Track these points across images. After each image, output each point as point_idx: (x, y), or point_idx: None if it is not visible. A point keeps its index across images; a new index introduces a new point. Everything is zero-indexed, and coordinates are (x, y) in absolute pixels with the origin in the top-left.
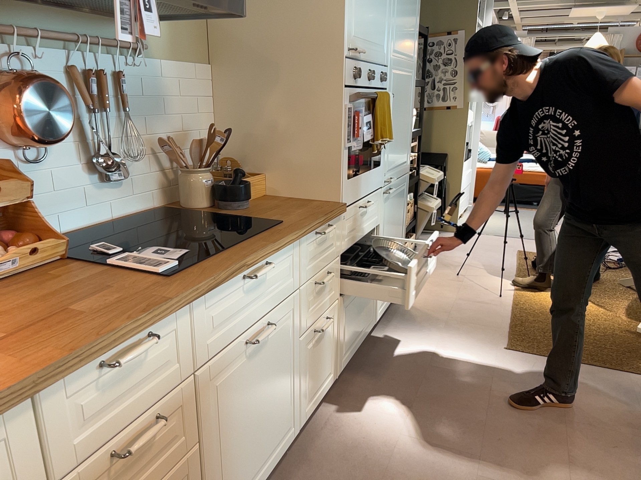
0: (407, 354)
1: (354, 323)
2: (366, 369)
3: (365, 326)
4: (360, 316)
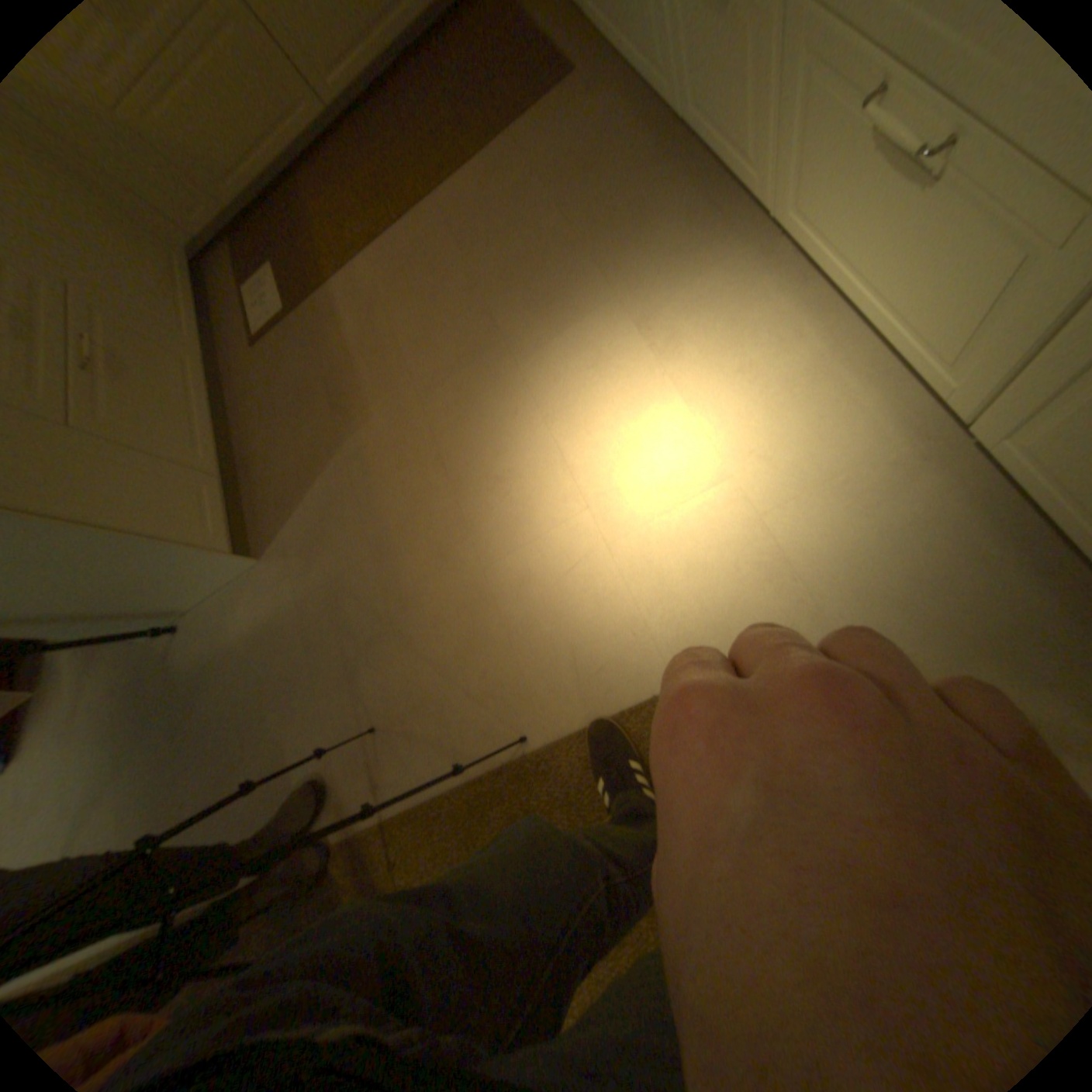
0: (810, 467)
1: (852, 200)
2: (818, 343)
3: (910, 316)
4: (888, 234)
